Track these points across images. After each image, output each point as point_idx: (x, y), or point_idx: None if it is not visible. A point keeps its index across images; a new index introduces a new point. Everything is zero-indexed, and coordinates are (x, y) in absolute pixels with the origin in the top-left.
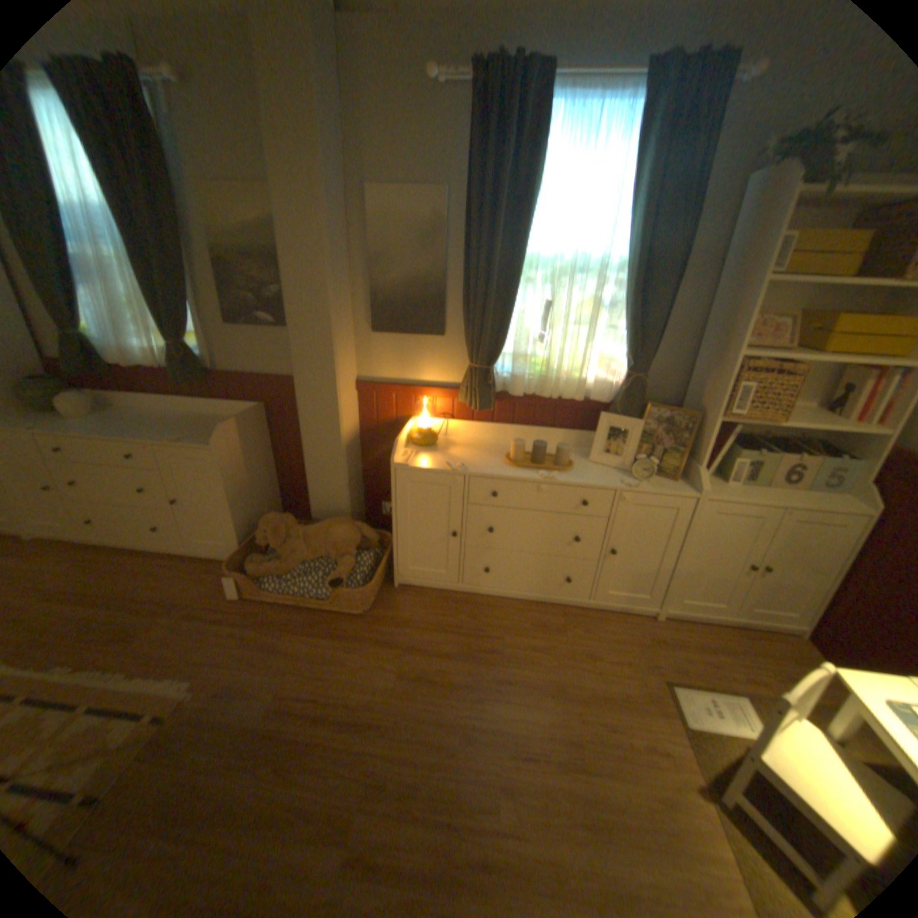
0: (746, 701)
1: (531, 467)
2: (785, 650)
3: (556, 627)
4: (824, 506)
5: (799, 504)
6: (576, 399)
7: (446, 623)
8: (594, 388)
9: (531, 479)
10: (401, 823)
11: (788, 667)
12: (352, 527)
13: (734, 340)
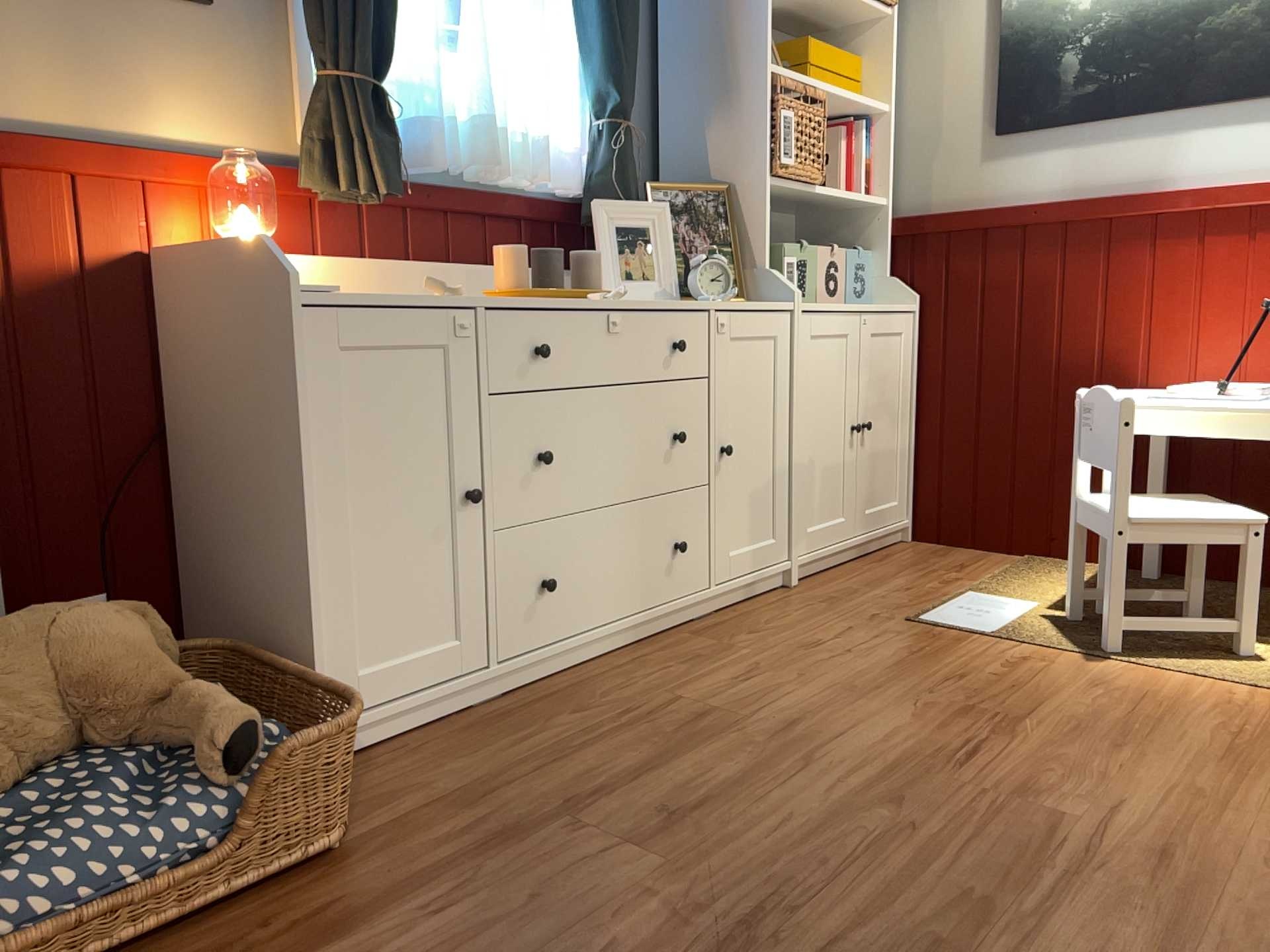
0: (968, 591)
1: (564, 292)
2: (910, 552)
3: (710, 647)
4: (877, 306)
5: (862, 306)
6: (542, 175)
7: (552, 741)
8: (545, 168)
9: (589, 303)
10: (1037, 937)
11: (936, 560)
12: (115, 609)
13: (744, 52)
